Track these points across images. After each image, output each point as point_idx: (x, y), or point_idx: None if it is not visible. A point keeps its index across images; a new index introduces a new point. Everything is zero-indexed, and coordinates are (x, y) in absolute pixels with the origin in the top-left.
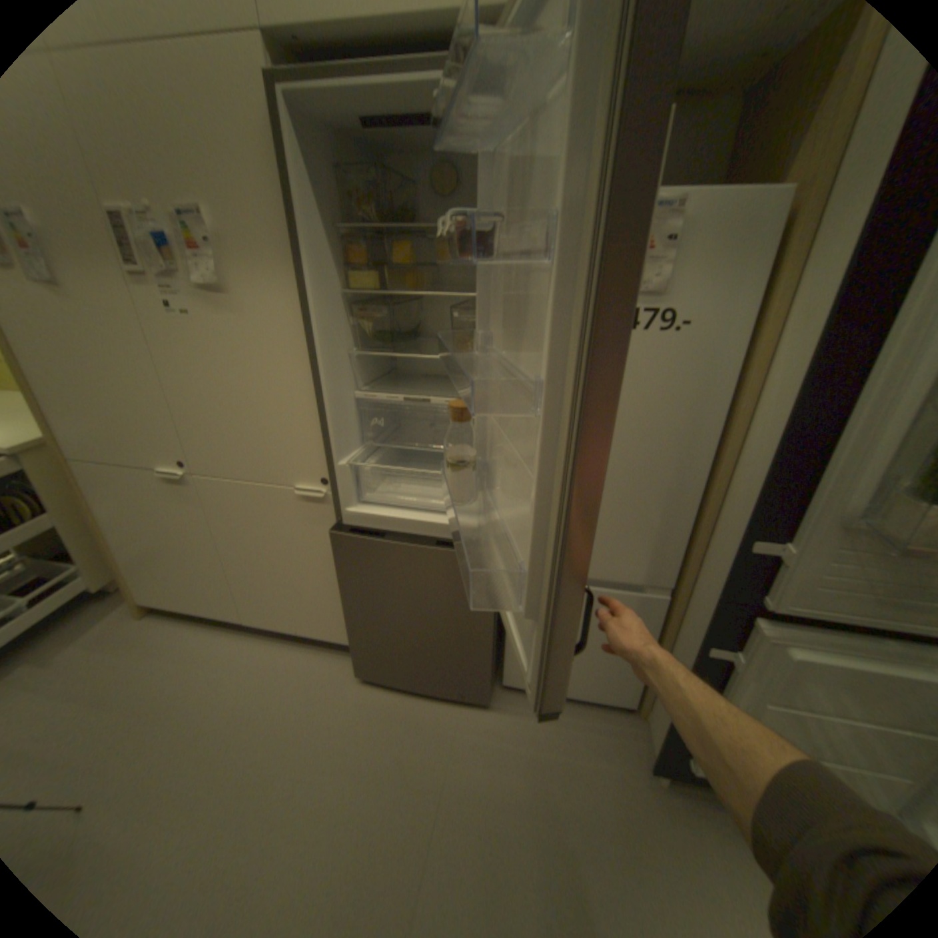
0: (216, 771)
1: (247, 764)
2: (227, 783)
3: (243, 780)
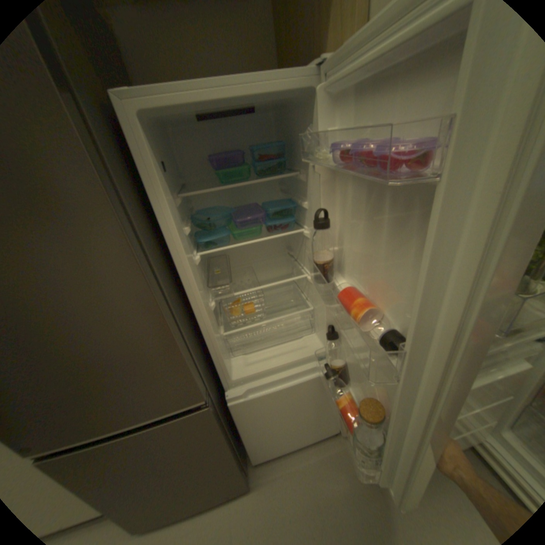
0: None
1: None
2: None
3: None
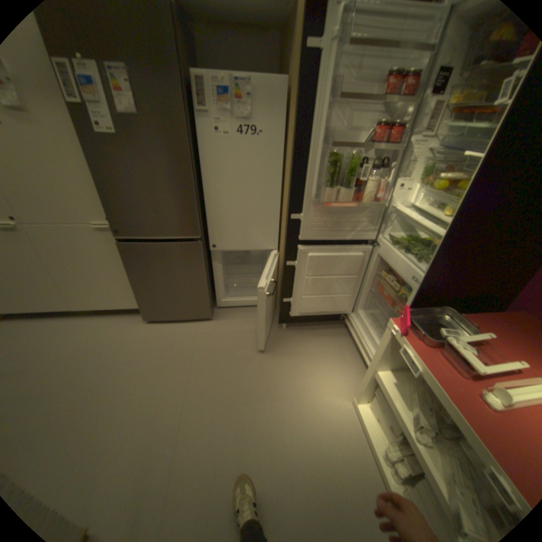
0: (77, 369)
1: (94, 363)
2: (85, 372)
3: (94, 369)
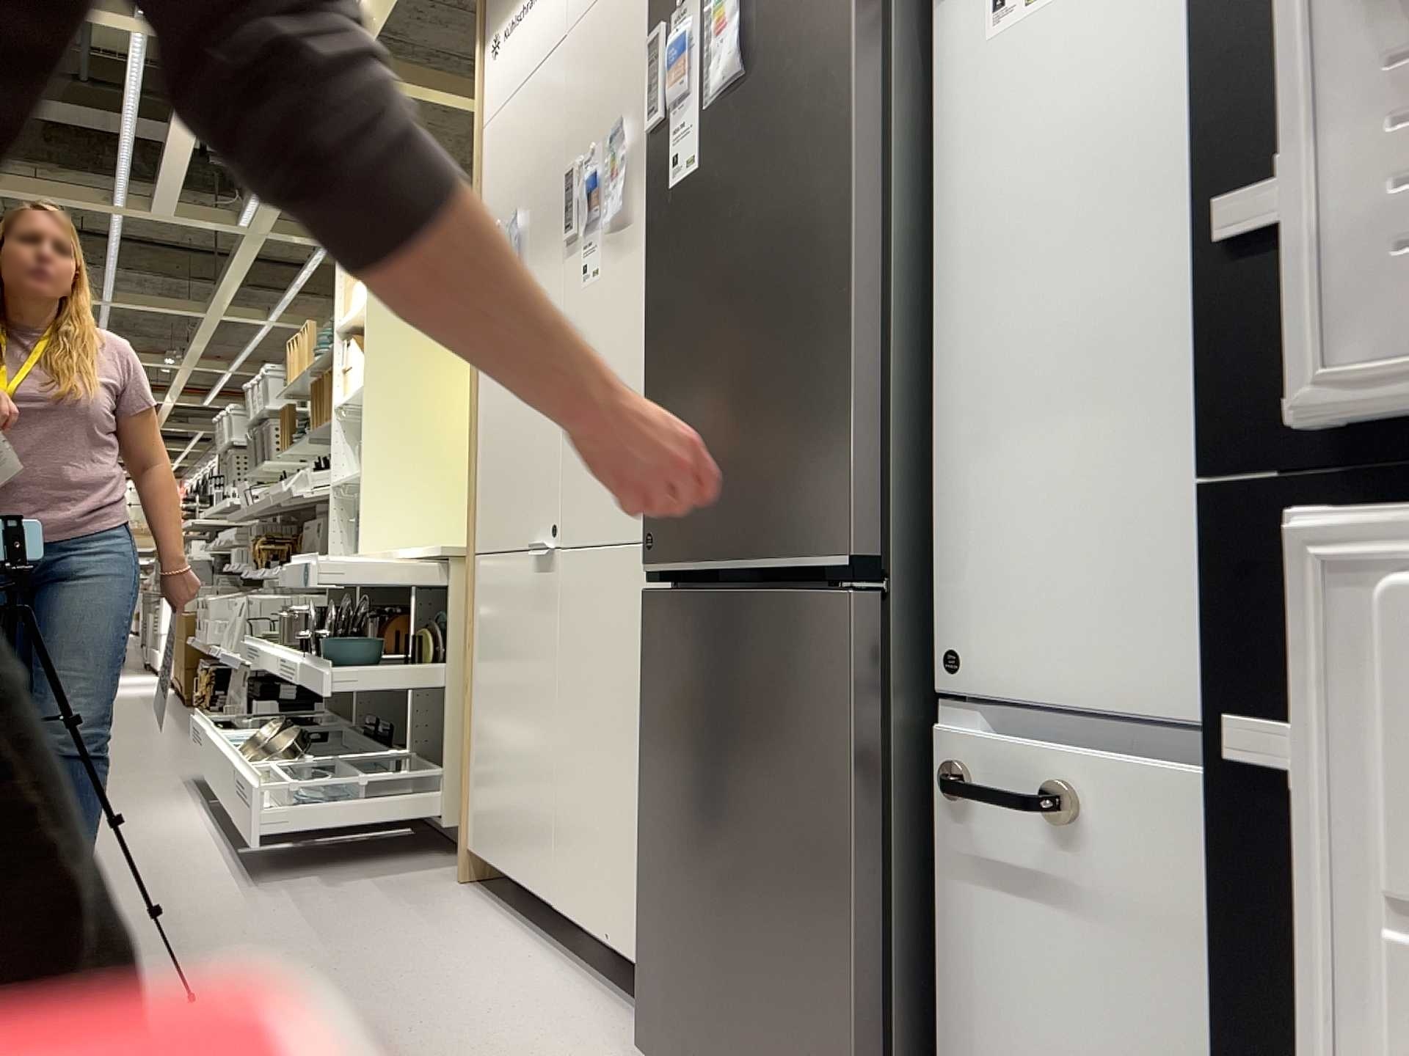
0: None
1: None
2: None
3: None
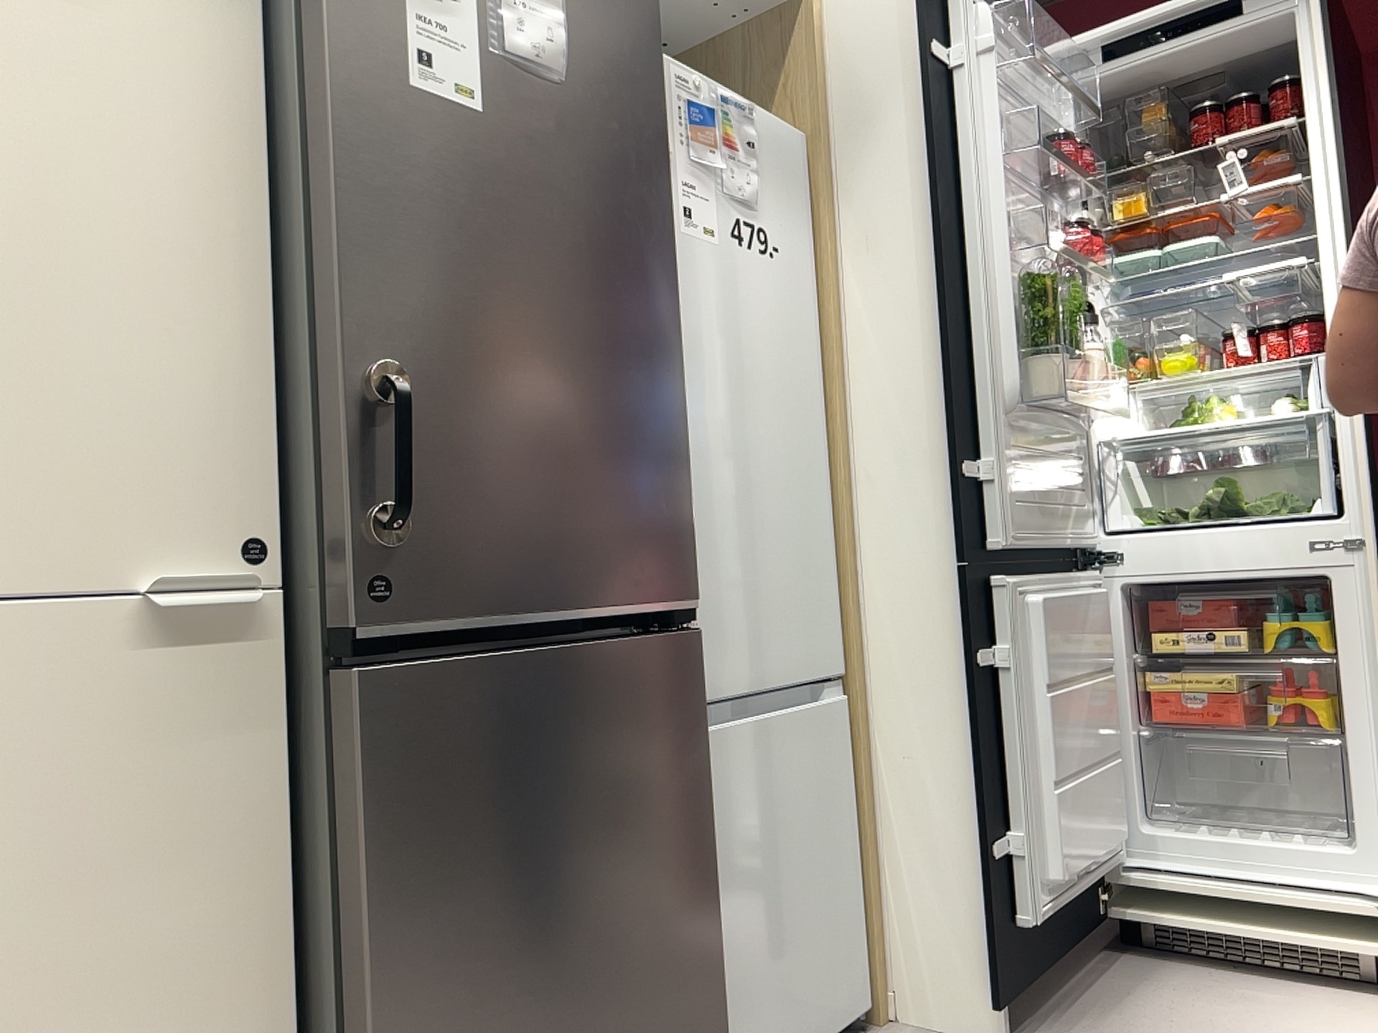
0: None
1: None
2: None
3: None
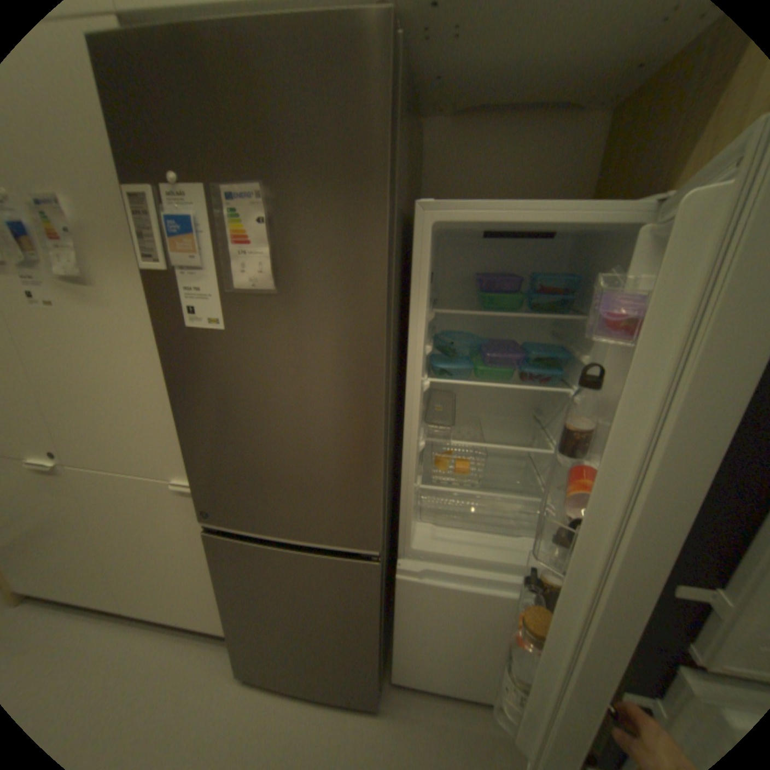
0: None
1: None
2: None
3: None
